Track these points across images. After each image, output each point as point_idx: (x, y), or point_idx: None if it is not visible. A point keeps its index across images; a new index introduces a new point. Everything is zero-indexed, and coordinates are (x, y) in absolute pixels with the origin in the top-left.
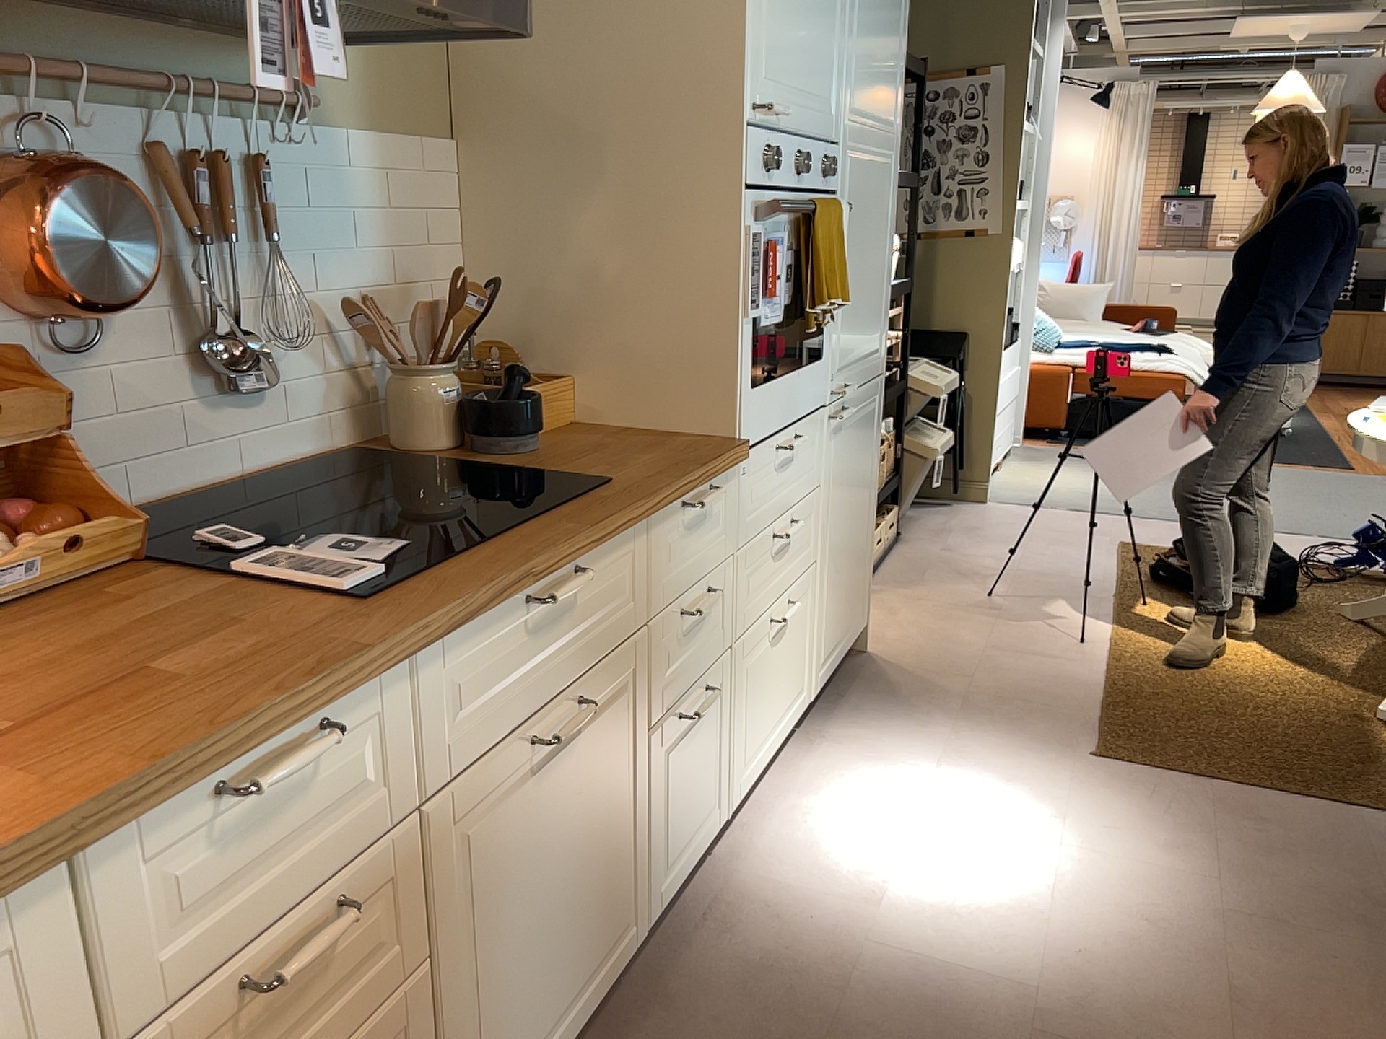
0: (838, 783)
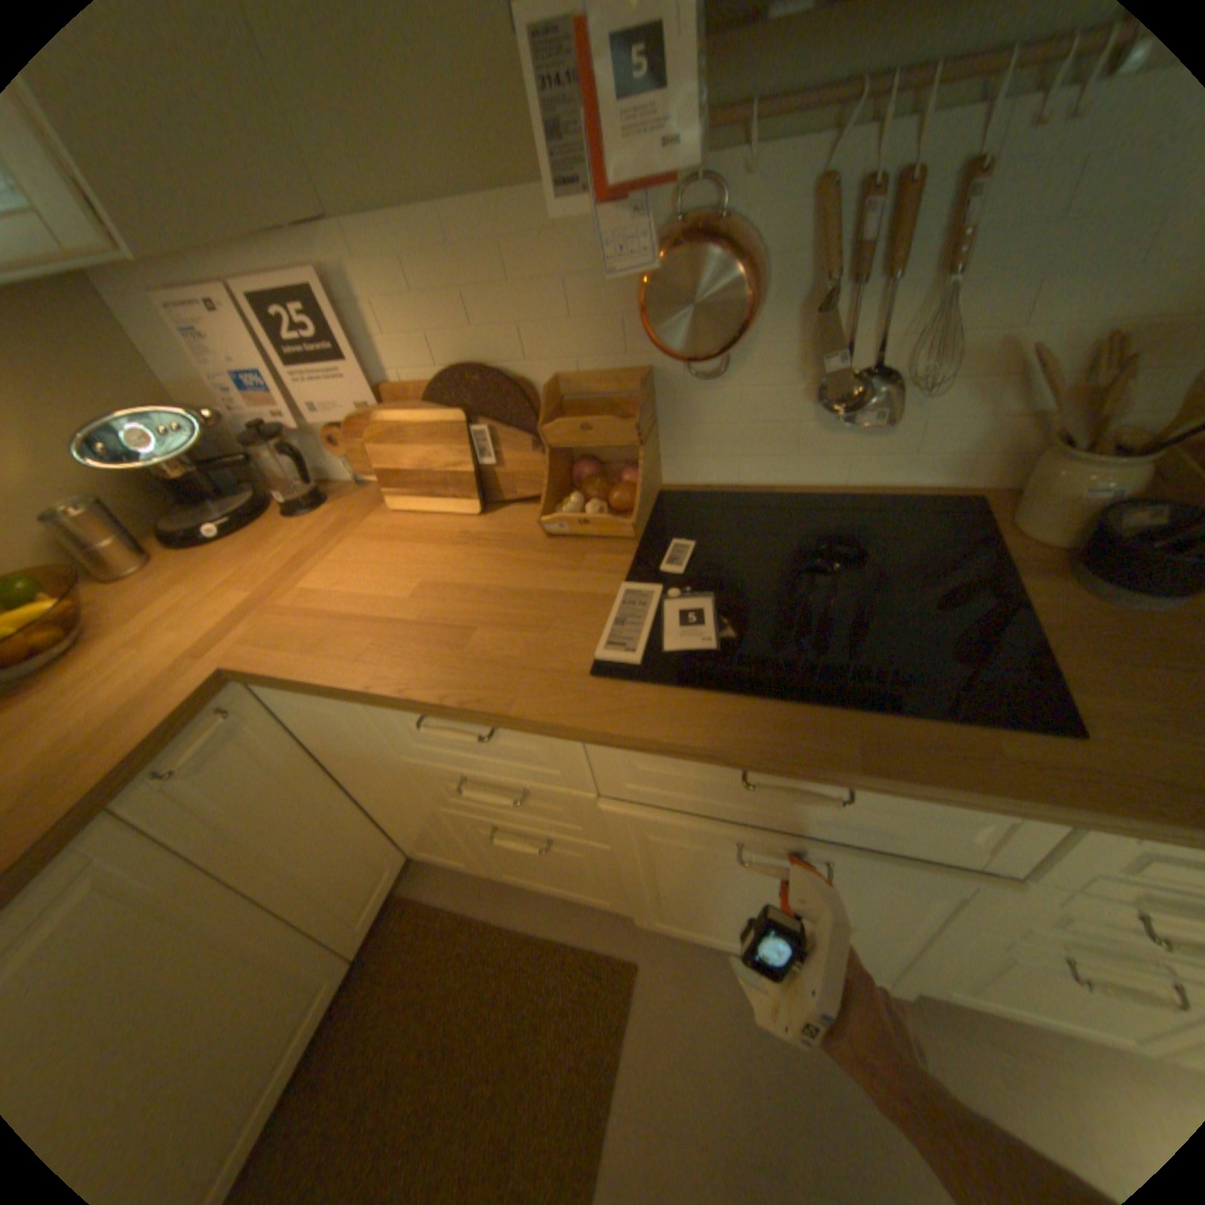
0: None
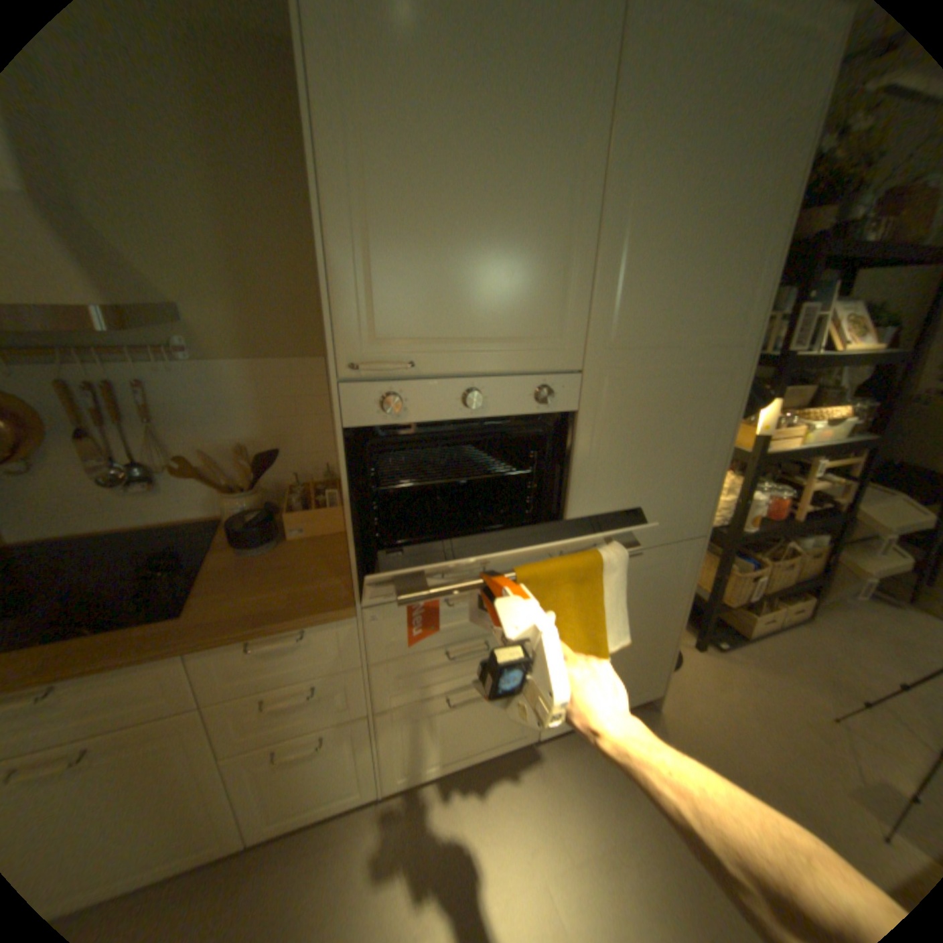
0: (502, 816)
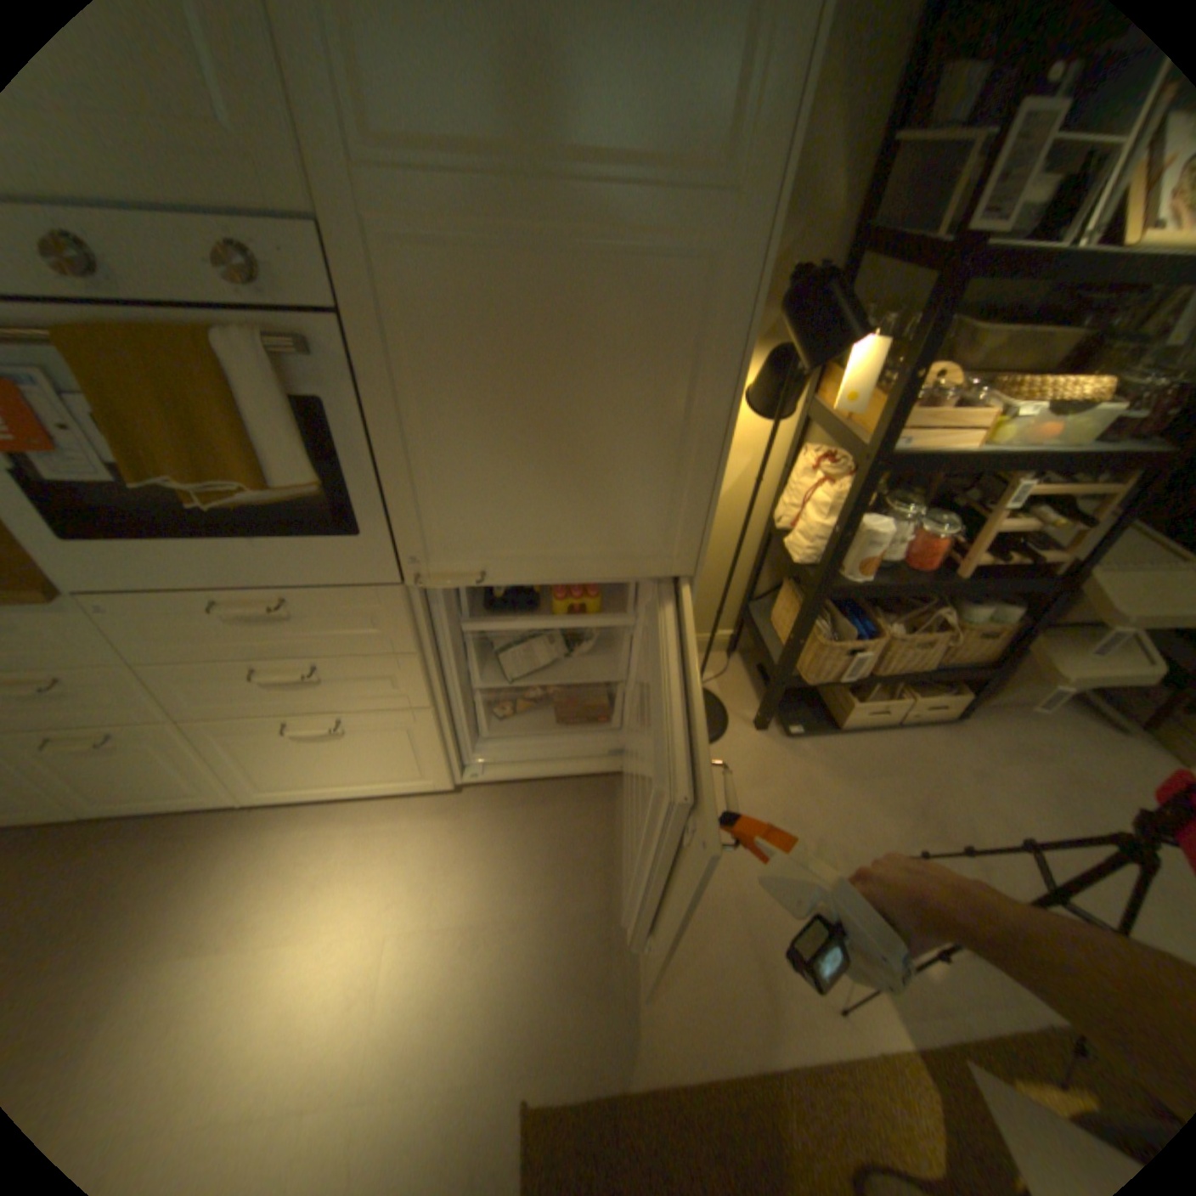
0: (379, 858)
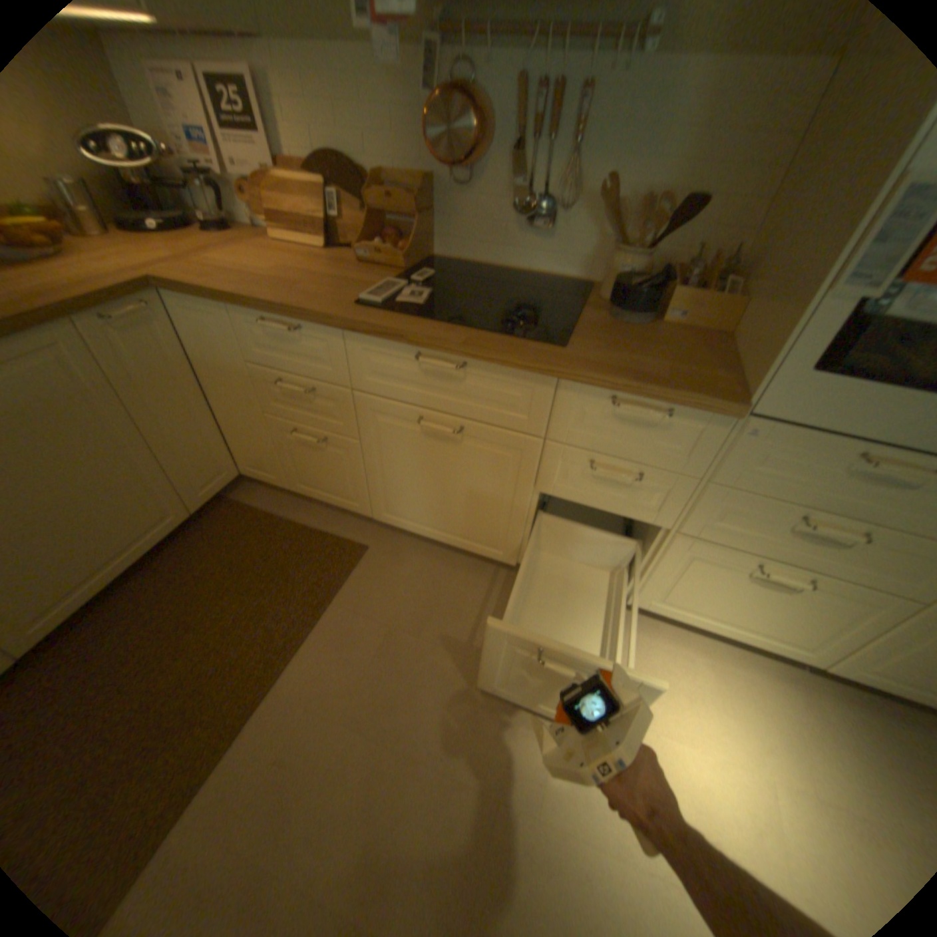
0: (744, 700)
